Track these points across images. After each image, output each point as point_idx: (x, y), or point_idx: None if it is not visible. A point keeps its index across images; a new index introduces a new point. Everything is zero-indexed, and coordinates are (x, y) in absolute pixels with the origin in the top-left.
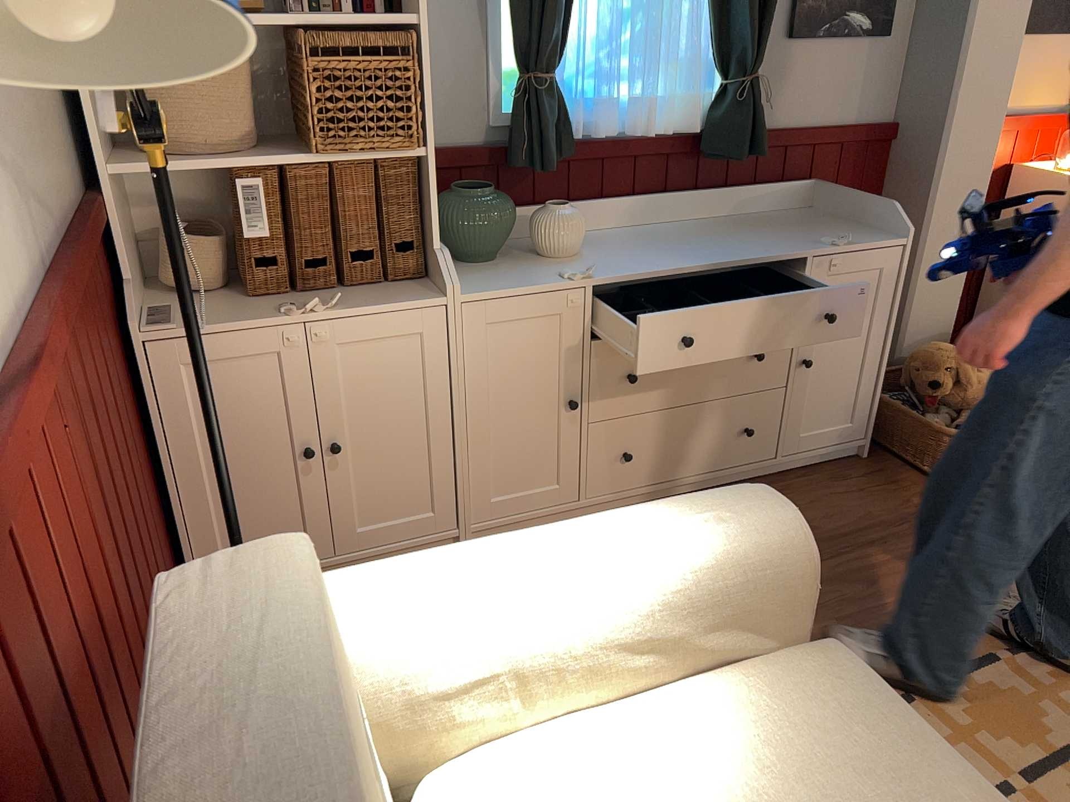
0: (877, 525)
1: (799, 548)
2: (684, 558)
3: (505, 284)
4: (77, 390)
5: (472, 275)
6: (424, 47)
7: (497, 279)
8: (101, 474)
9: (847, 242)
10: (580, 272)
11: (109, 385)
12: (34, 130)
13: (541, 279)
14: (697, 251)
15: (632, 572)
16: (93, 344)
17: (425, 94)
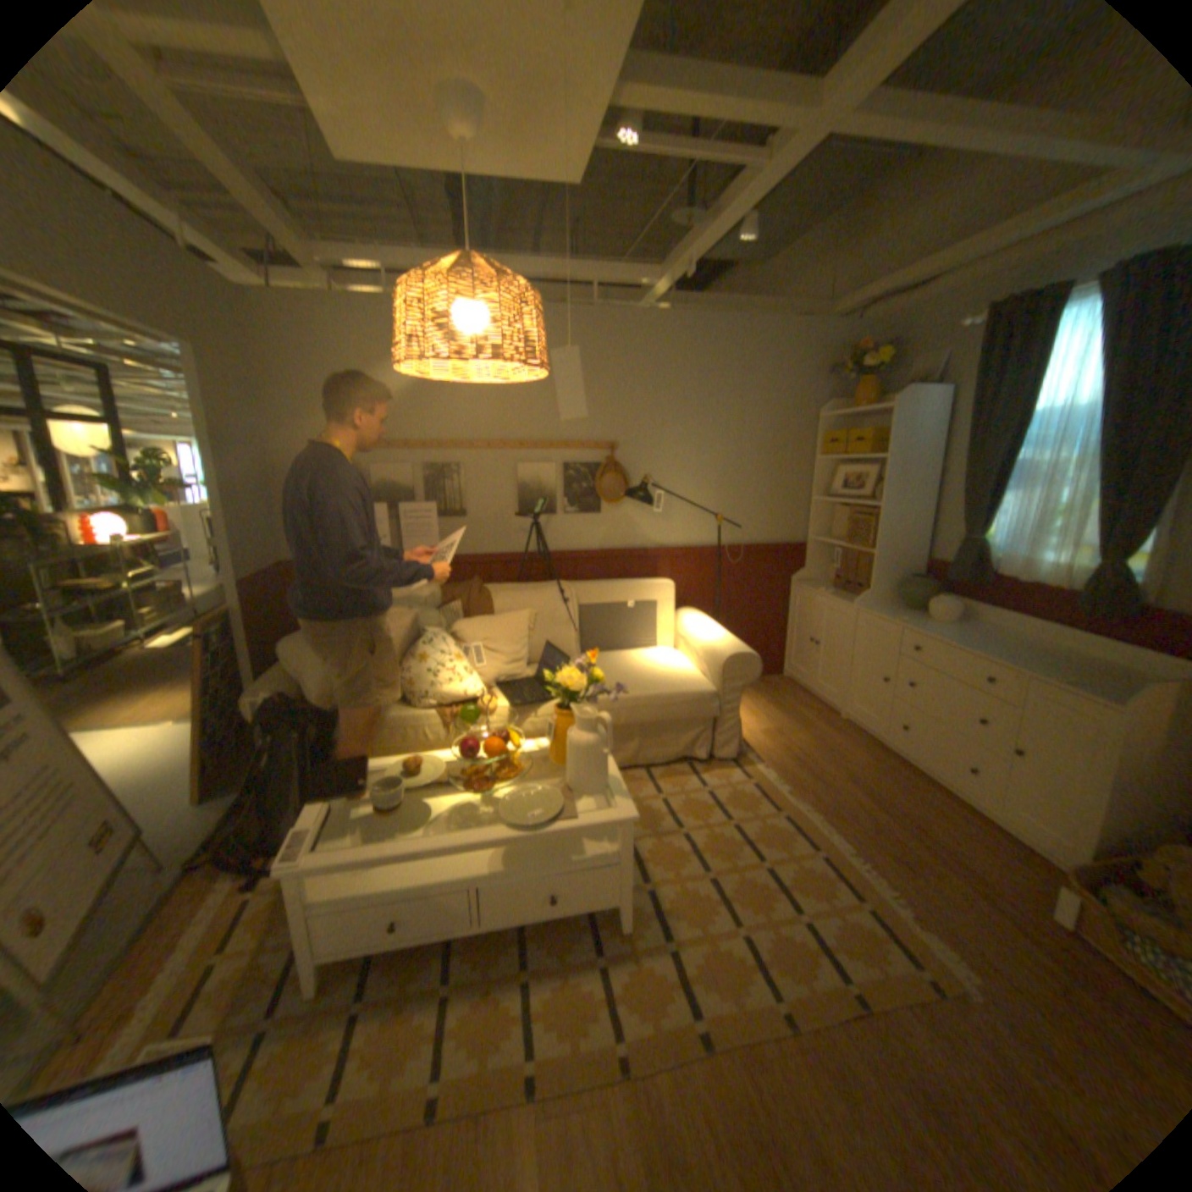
0: (957, 859)
1: (727, 660)
2: (714, 642)
3: (880, 612)
4: (727, 570)
5: (888, 609)
6: (882, 514)
7: (887, 611)
8: (725, 591)
9: (1078, 686)
10: (909, 622)
11: (758, 582)
12: (762, 520)
13: (893, 617)
14: (986, 645)
15: (708, 638)
16: (753, 569)
17: (885, 532)
